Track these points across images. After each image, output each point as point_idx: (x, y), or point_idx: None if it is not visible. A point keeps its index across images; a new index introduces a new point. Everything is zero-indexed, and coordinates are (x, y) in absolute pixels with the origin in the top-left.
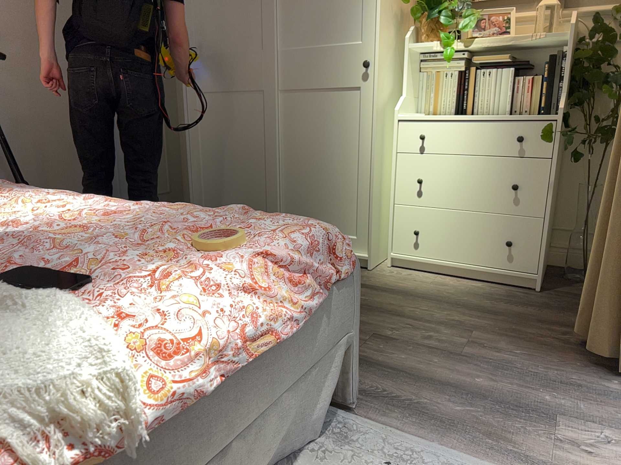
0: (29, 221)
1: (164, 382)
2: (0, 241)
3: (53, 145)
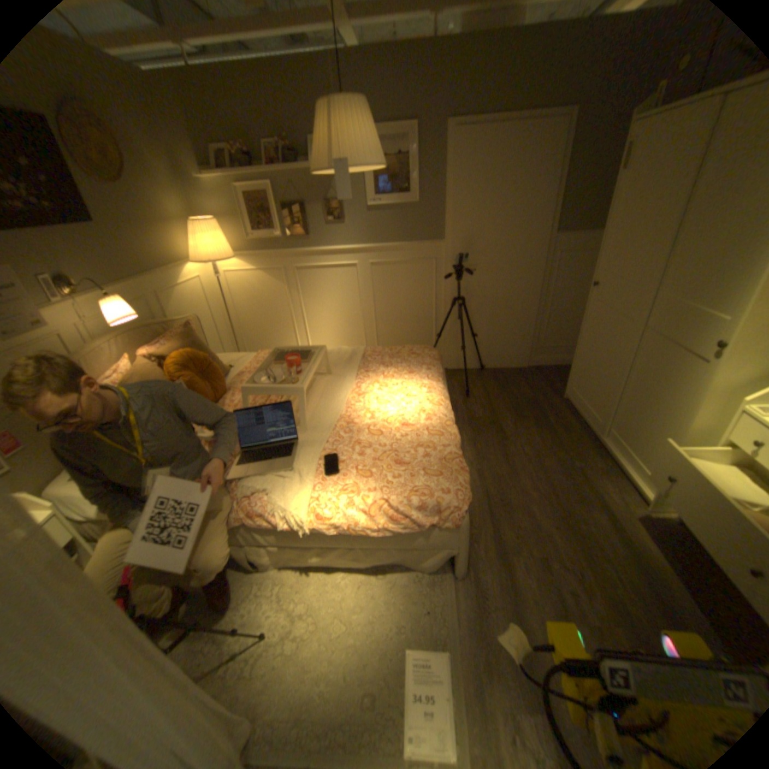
0: (389, 409)
1: (321, 522)
2: (364, 422)
3: (500, 312)
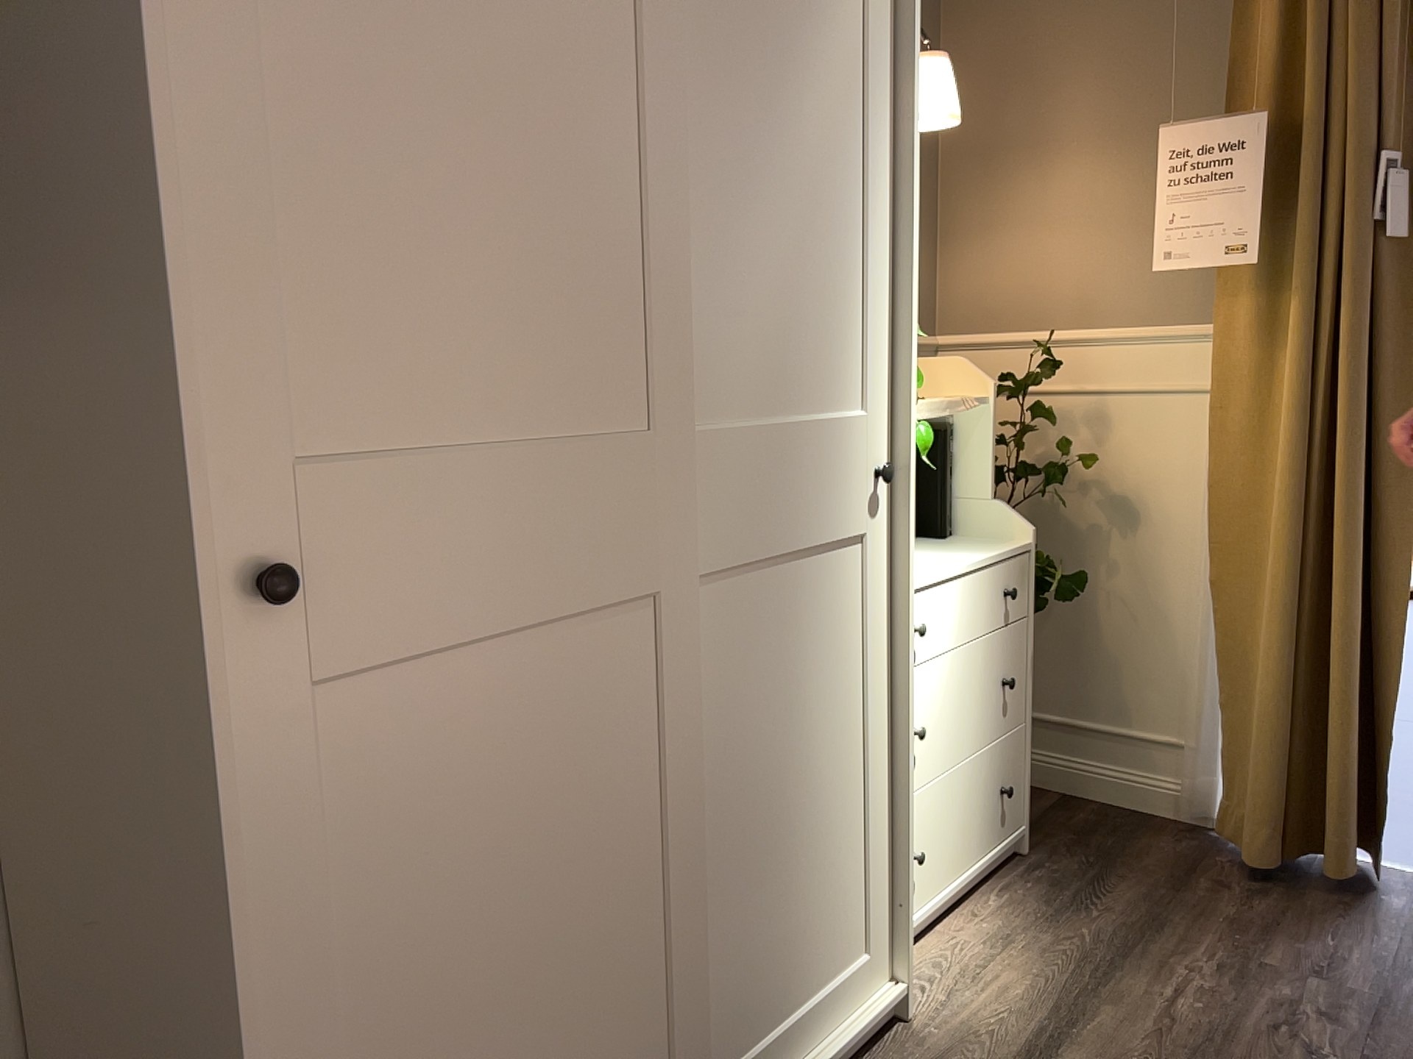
0: None
1: None
2: None
3: None
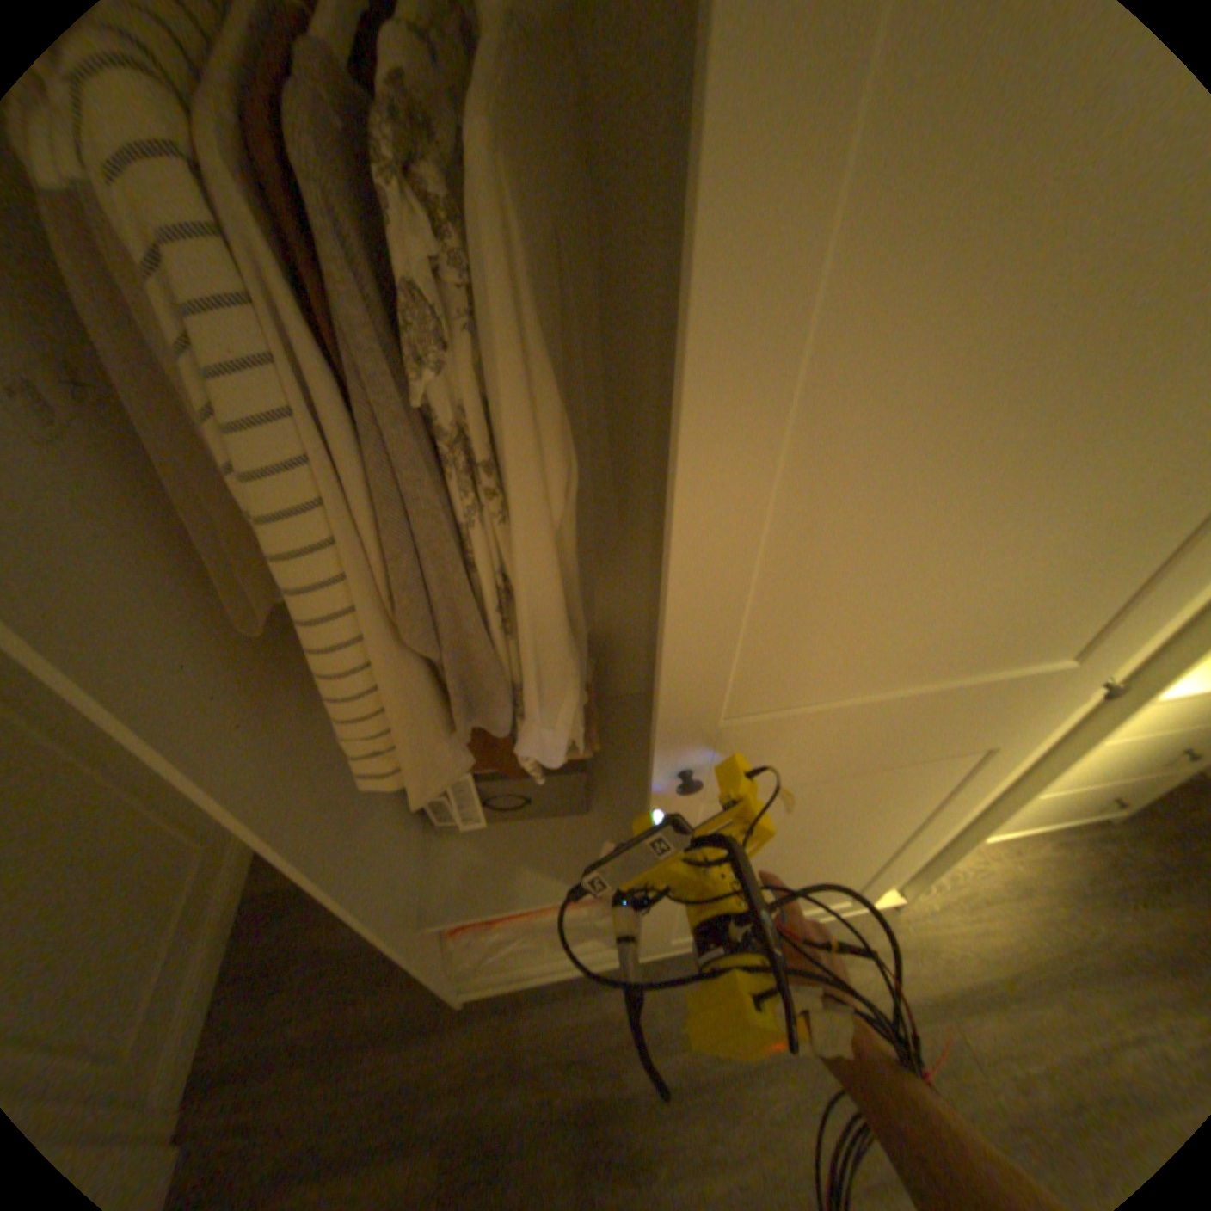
0: None
1: None
2: None
3: None
